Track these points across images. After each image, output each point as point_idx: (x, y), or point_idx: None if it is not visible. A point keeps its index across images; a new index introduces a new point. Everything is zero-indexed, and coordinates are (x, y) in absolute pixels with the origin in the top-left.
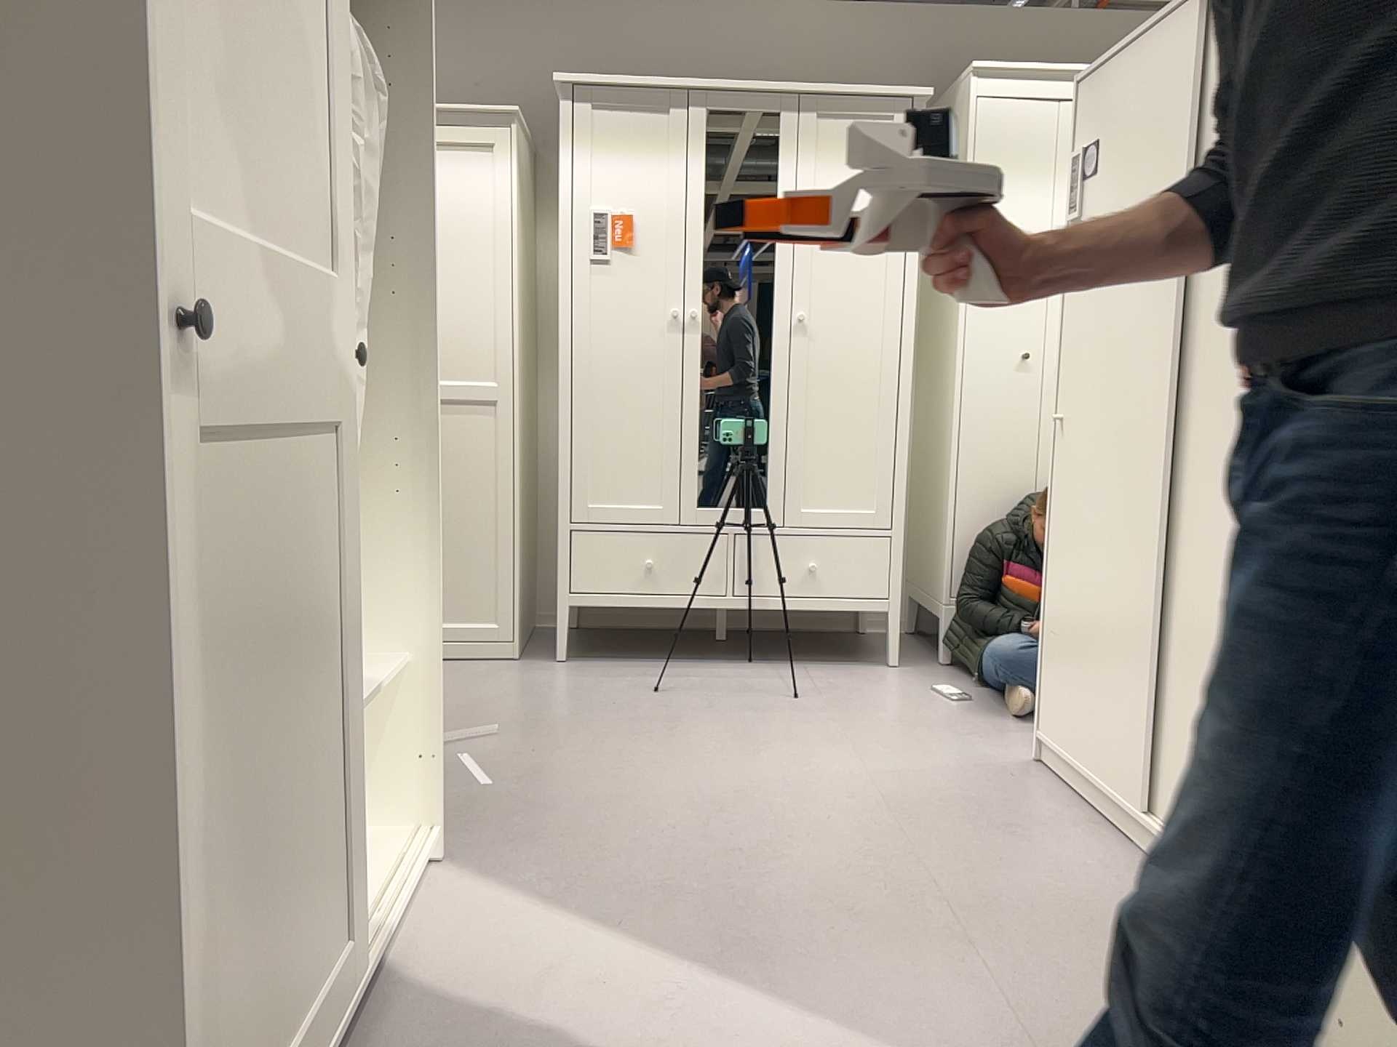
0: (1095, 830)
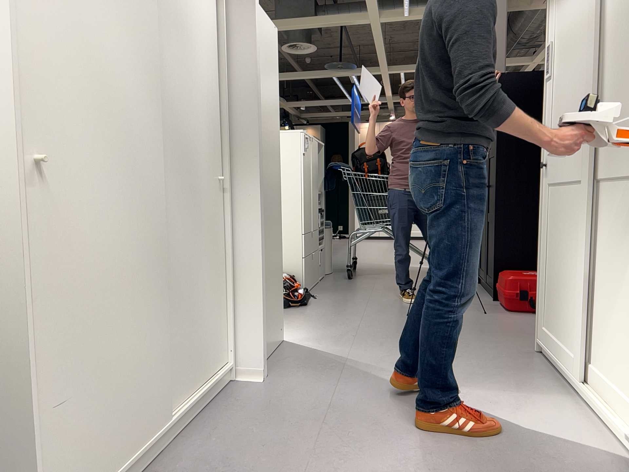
0: (160, 469)
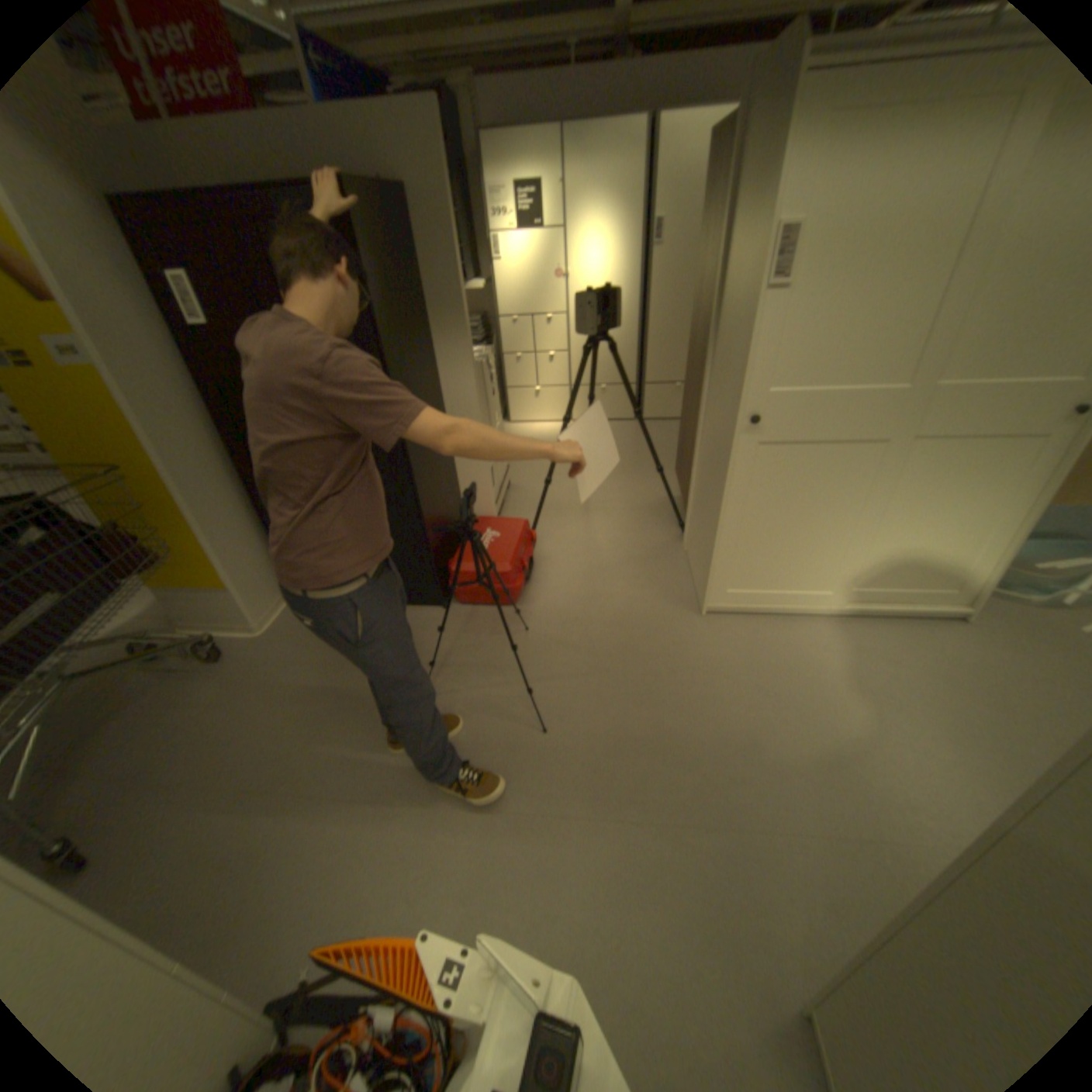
0: None
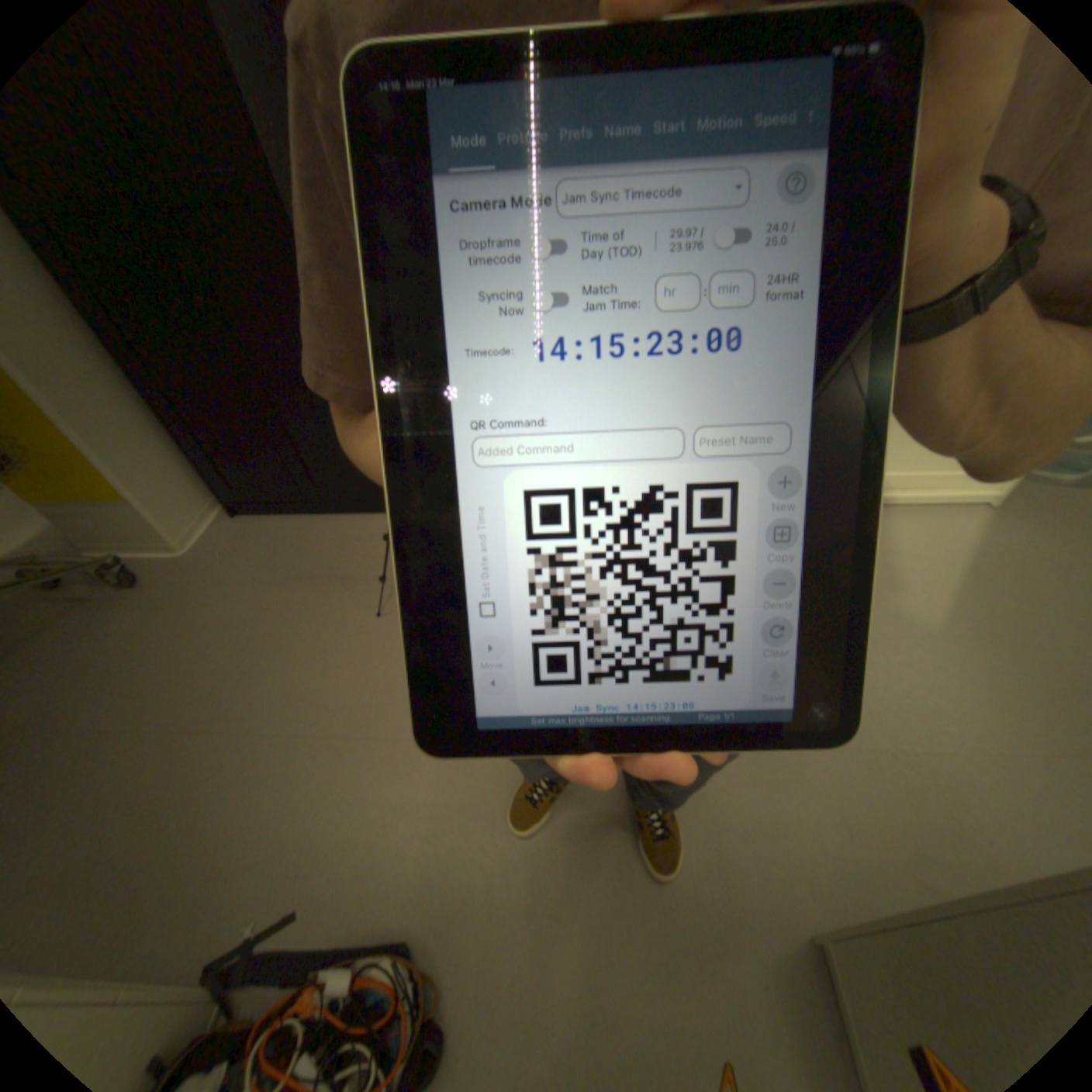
0: None
